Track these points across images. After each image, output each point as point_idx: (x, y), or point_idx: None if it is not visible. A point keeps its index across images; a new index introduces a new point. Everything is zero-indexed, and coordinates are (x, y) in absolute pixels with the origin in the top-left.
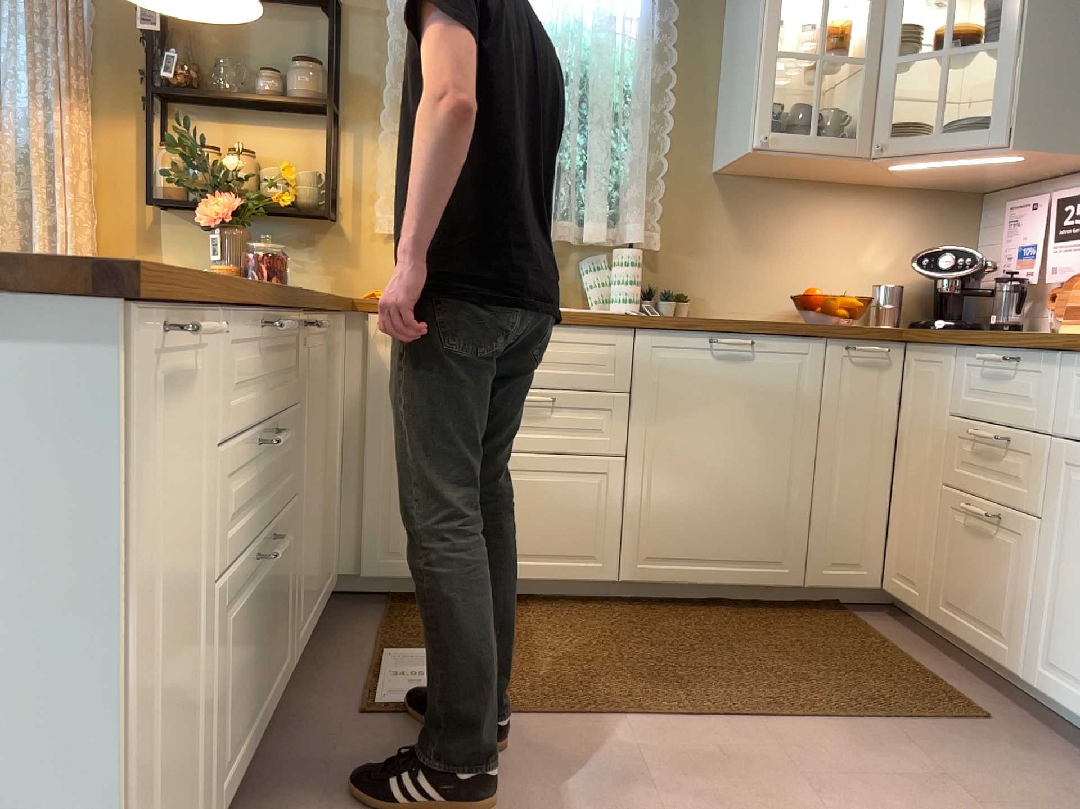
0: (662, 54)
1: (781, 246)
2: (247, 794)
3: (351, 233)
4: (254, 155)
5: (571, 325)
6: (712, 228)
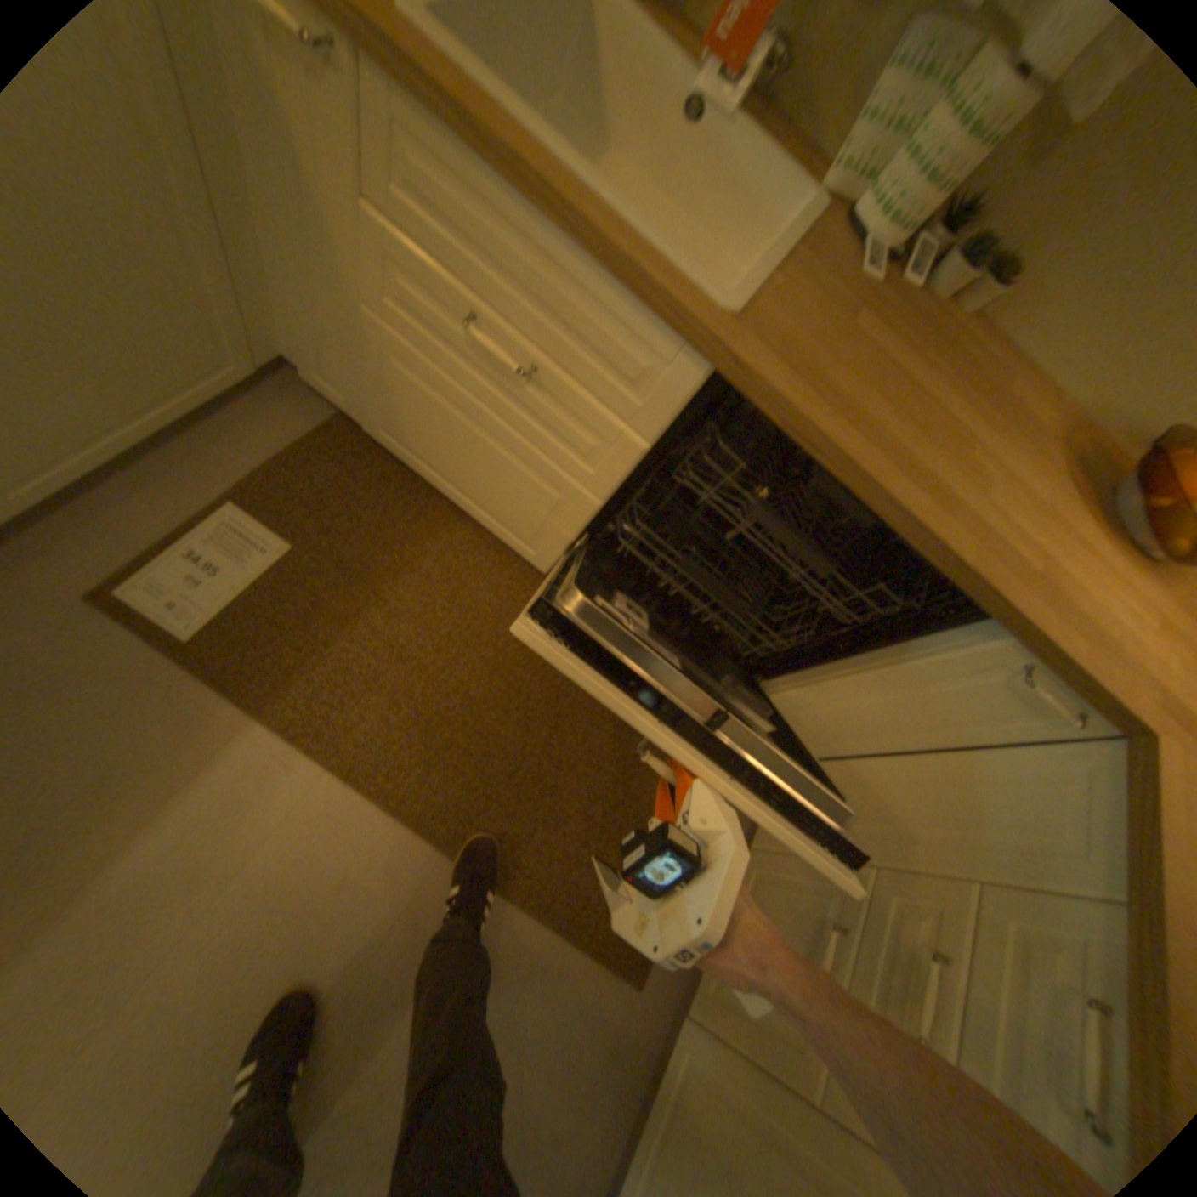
0: None
1: None
2: None
3: None
4: None
5: (607, 267)
6: None
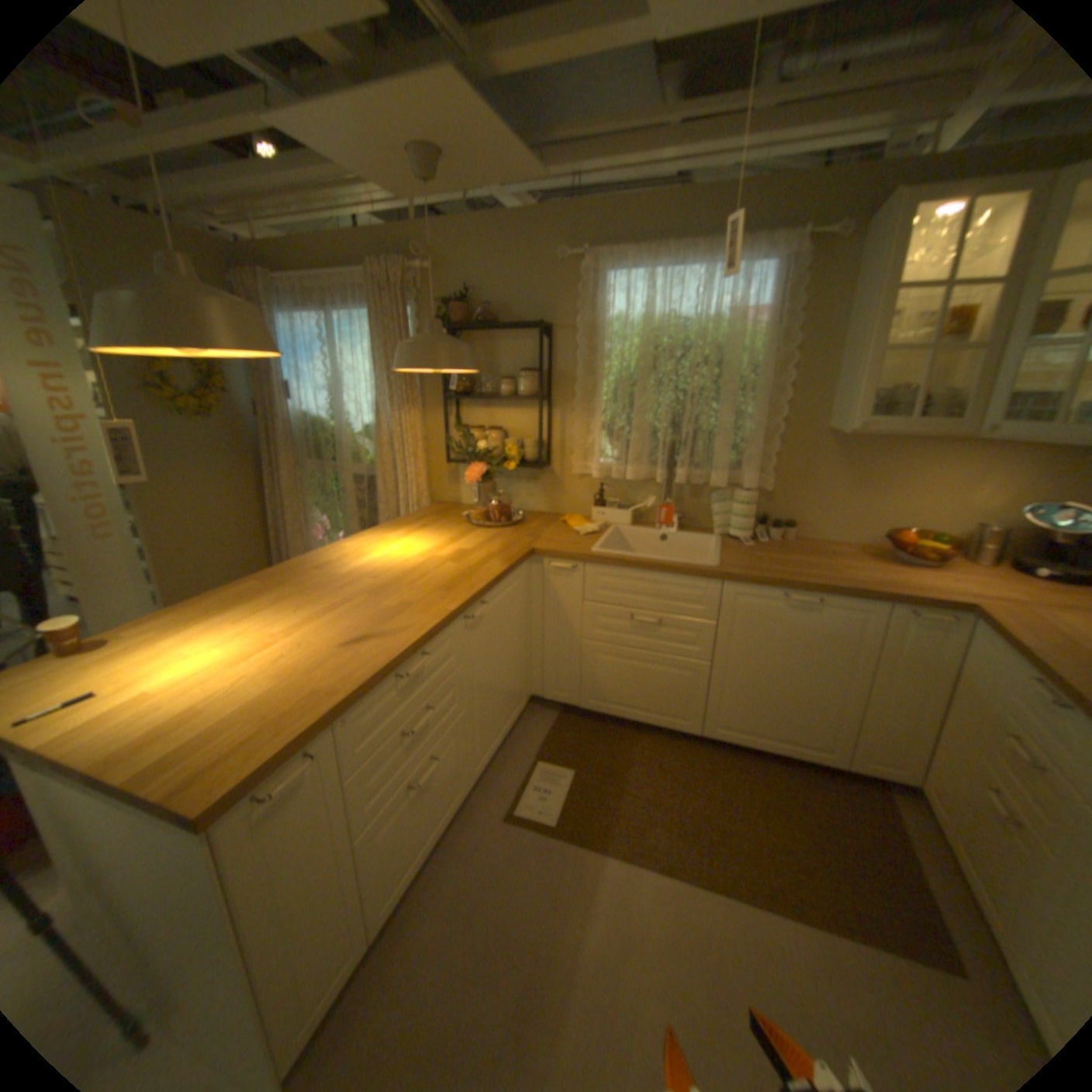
0: (788, 334)
1: (889, 485)
2: (427, 874)
3: (558, 472)
4: (499, 429)
5: (674, 573)
6: (823, 470)
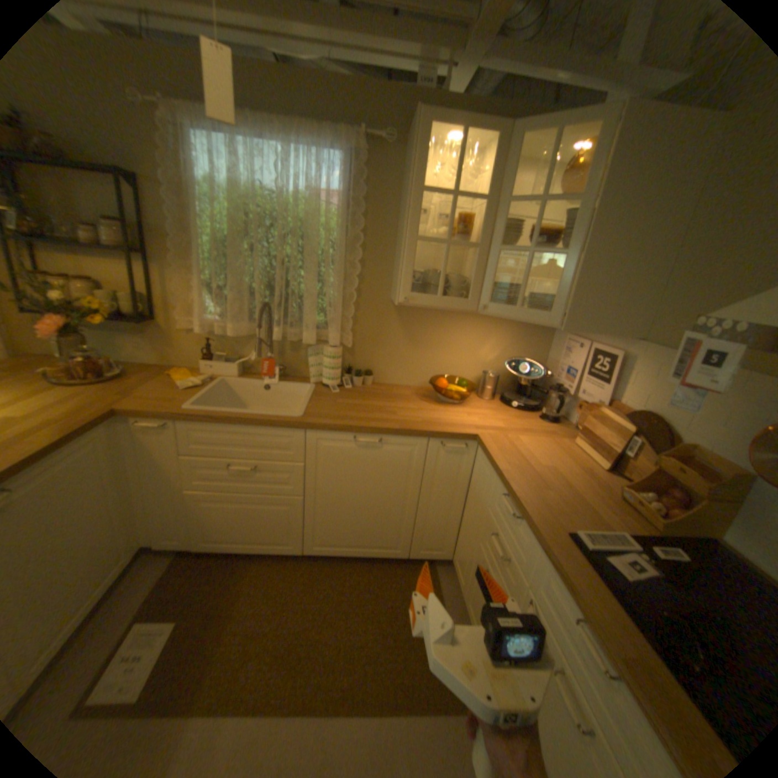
0: (355, 219)
1: (430, 344)
2: None
3: (163, 327)
4: (84, 280)
5: (262, 426)
6: (388, 332)
